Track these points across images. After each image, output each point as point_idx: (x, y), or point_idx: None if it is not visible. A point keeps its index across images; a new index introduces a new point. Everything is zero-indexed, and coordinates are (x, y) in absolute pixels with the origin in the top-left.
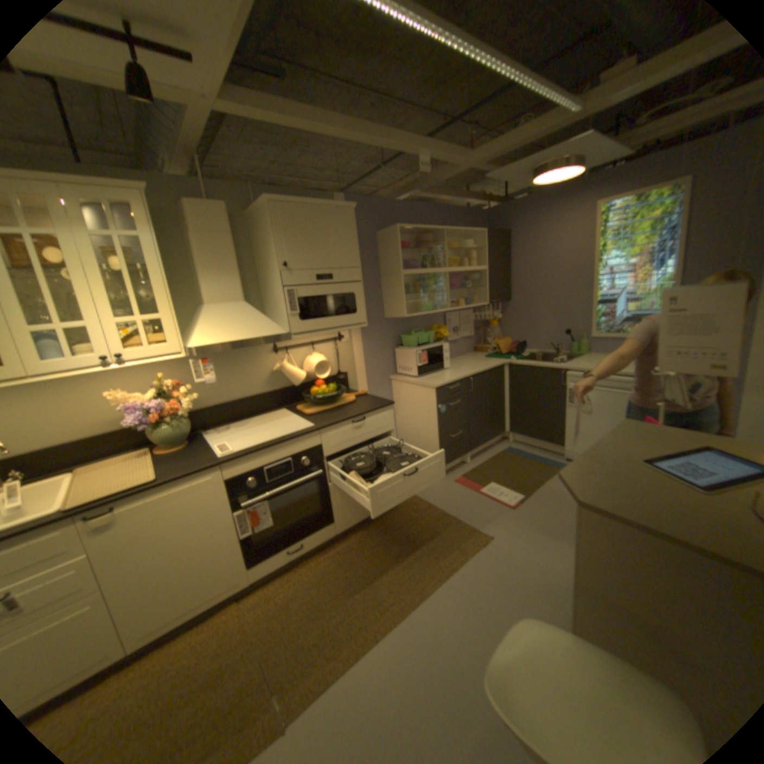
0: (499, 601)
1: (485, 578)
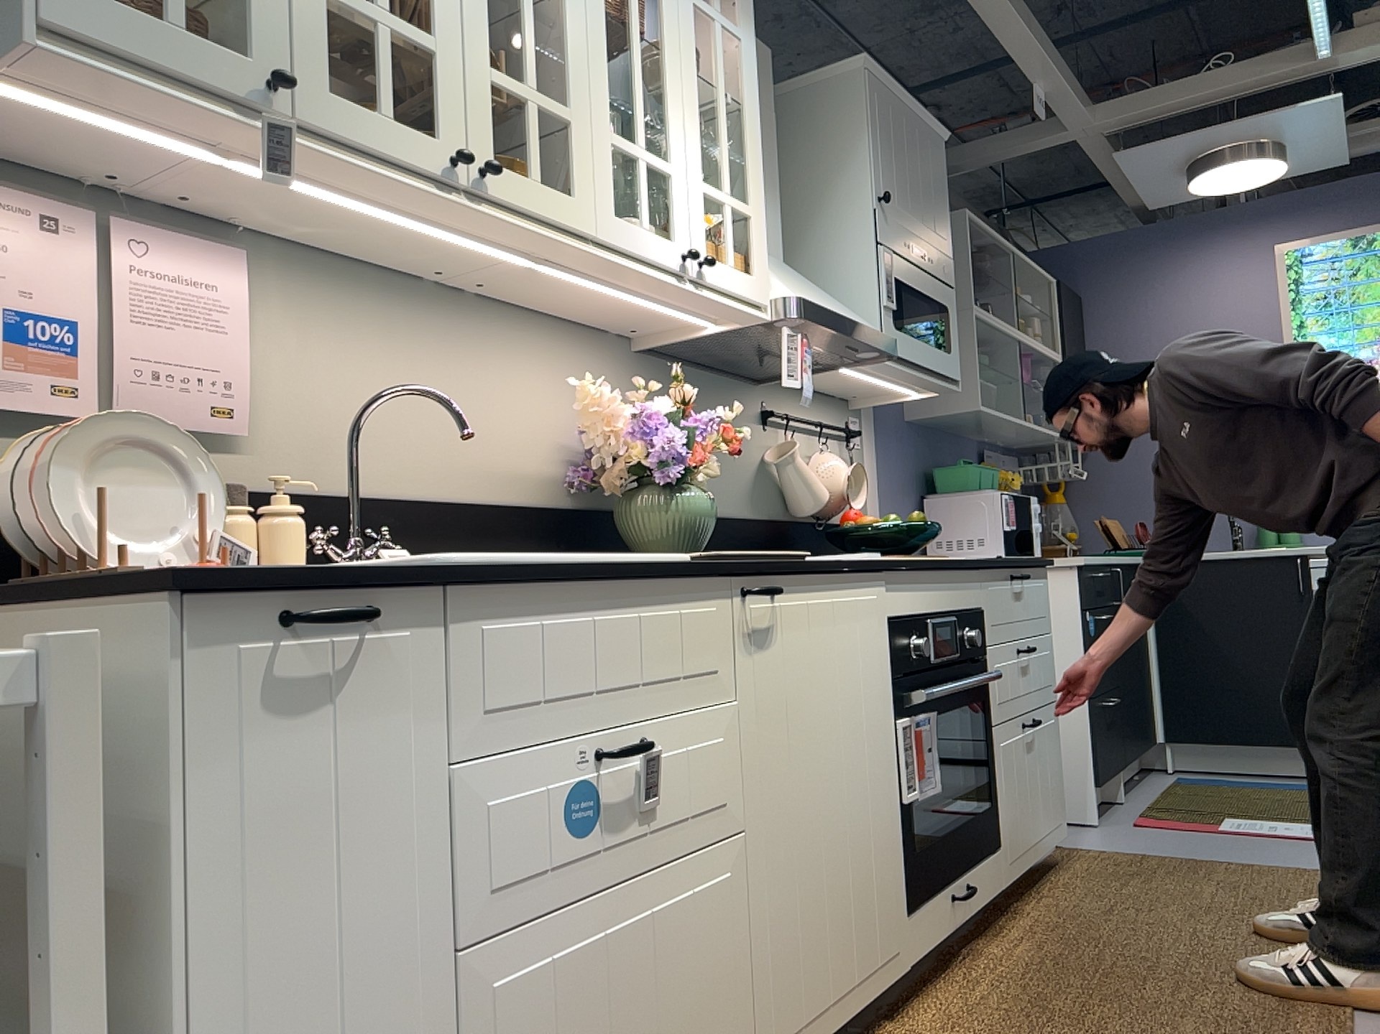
0: None
1: None
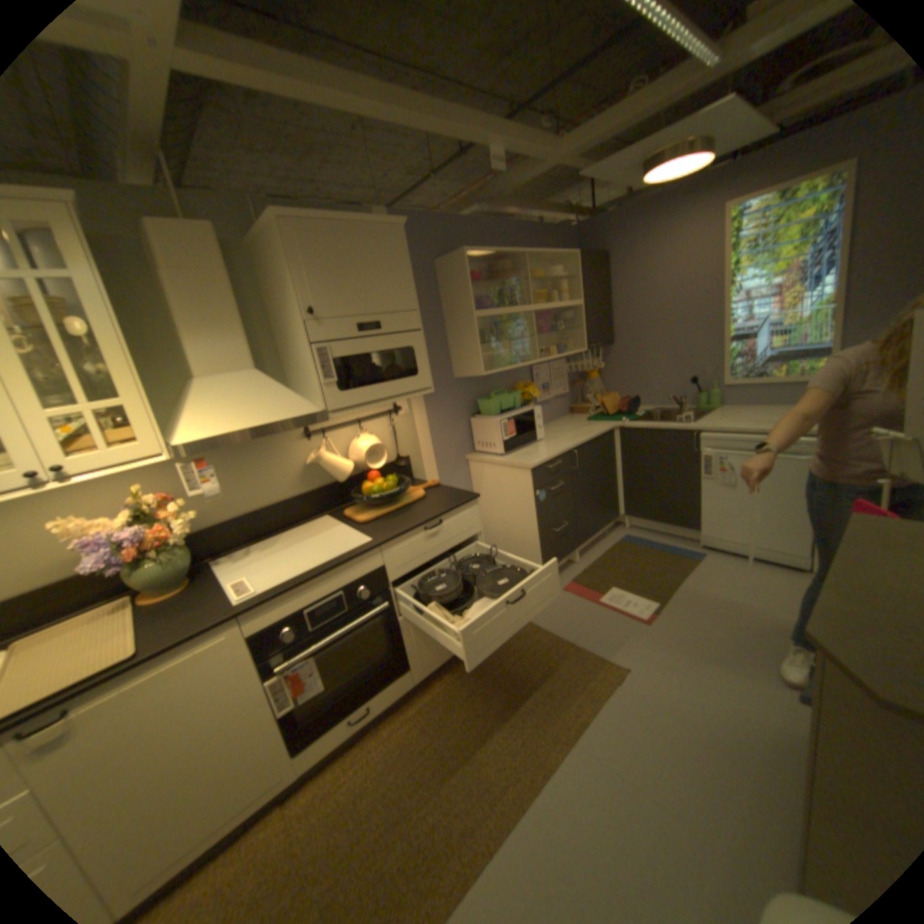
0: (654, 770)
1: (628, 734)
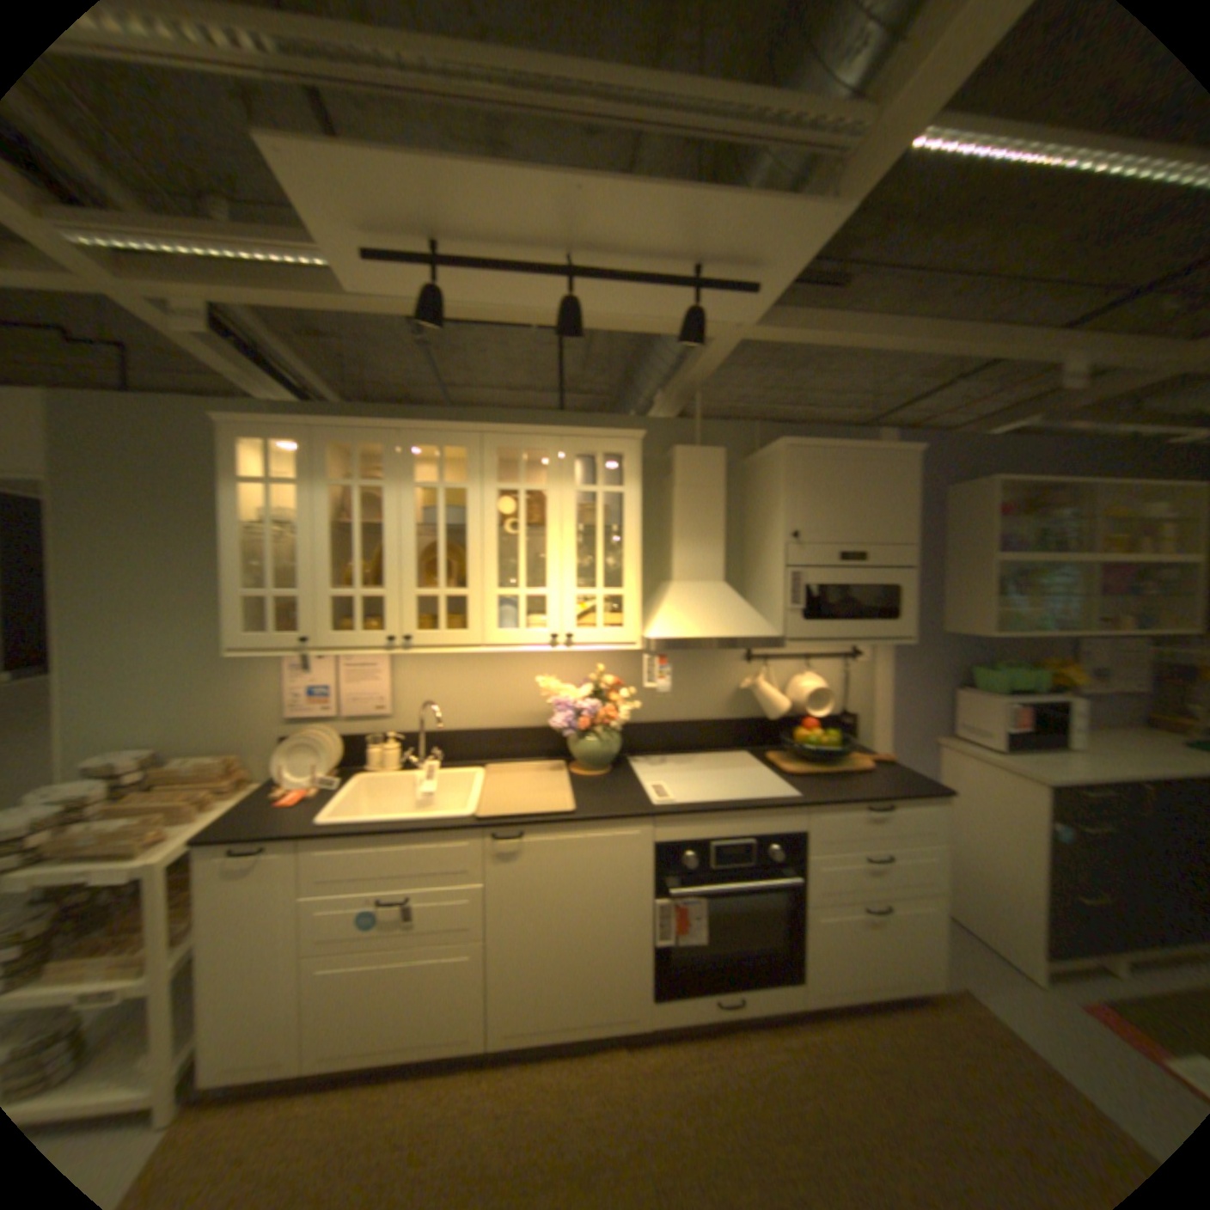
0: None
1: None
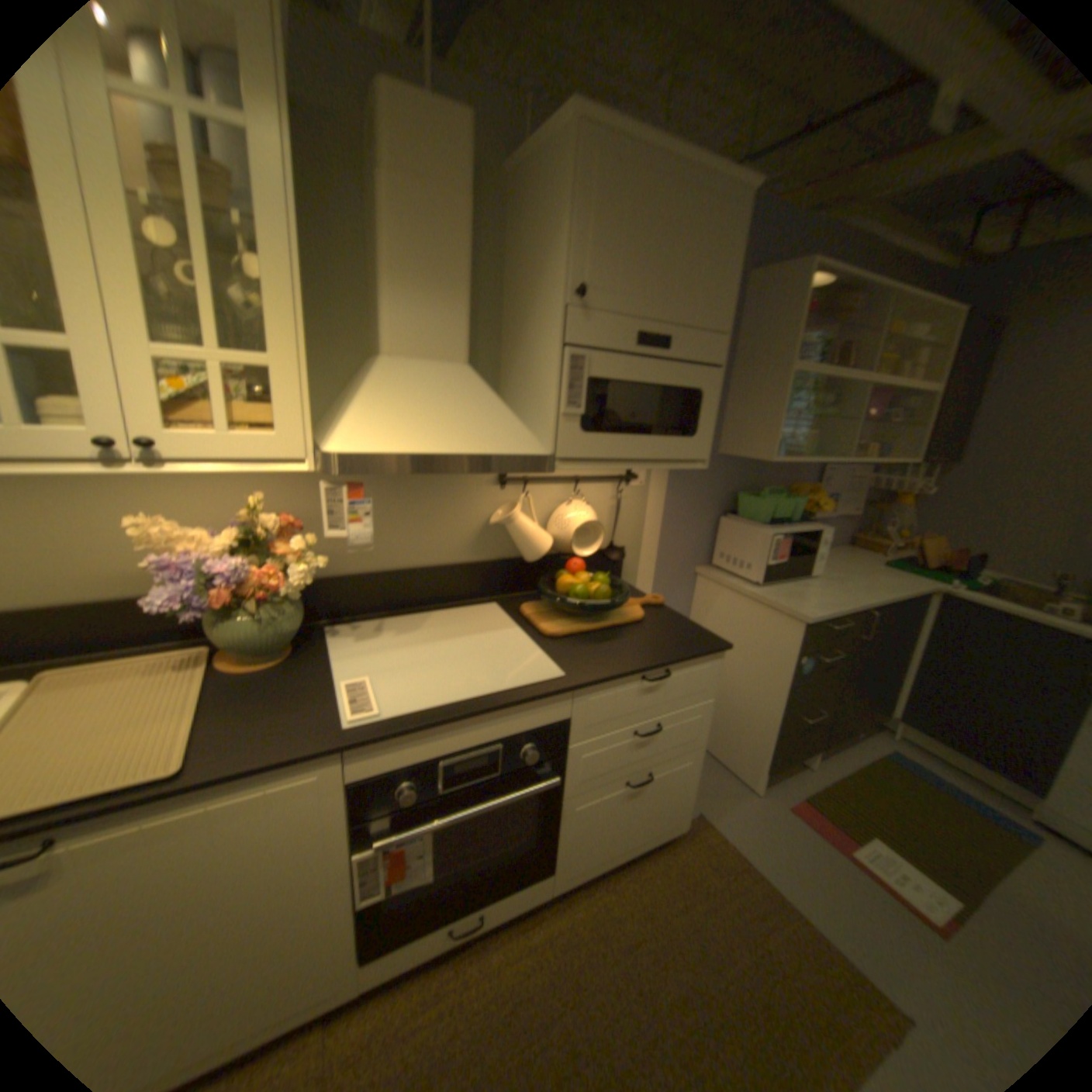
0: None
1: None
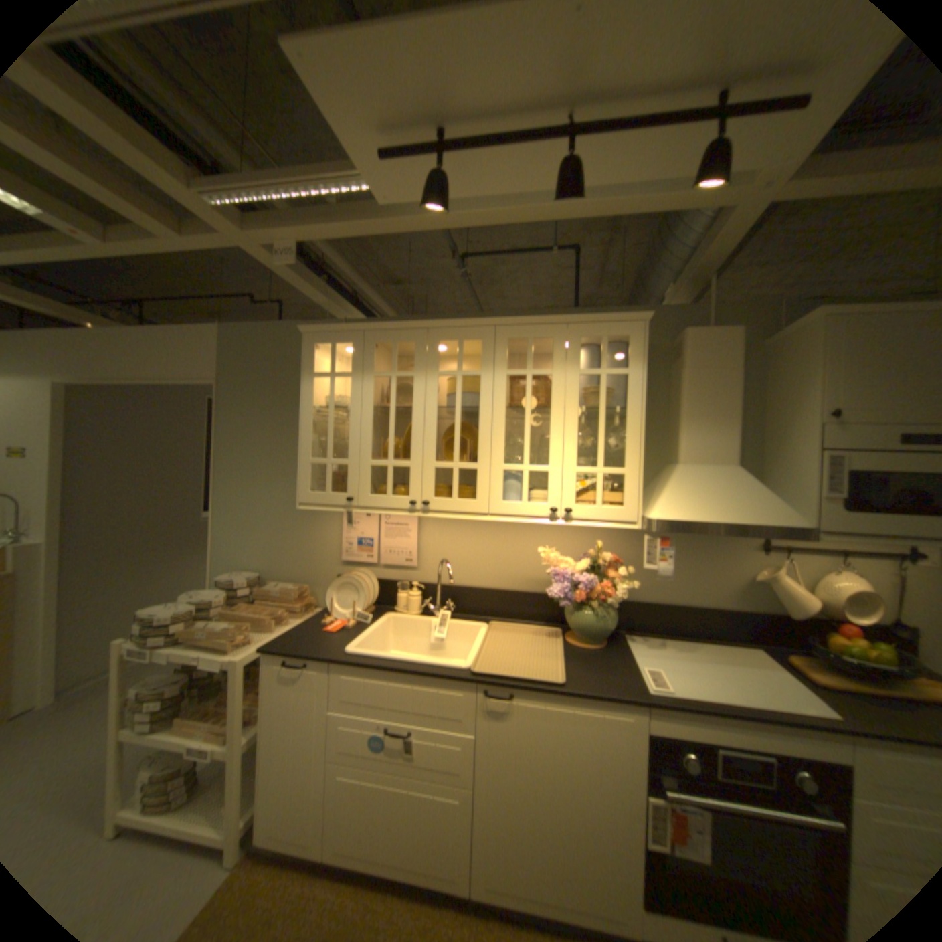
0: None
1: None
